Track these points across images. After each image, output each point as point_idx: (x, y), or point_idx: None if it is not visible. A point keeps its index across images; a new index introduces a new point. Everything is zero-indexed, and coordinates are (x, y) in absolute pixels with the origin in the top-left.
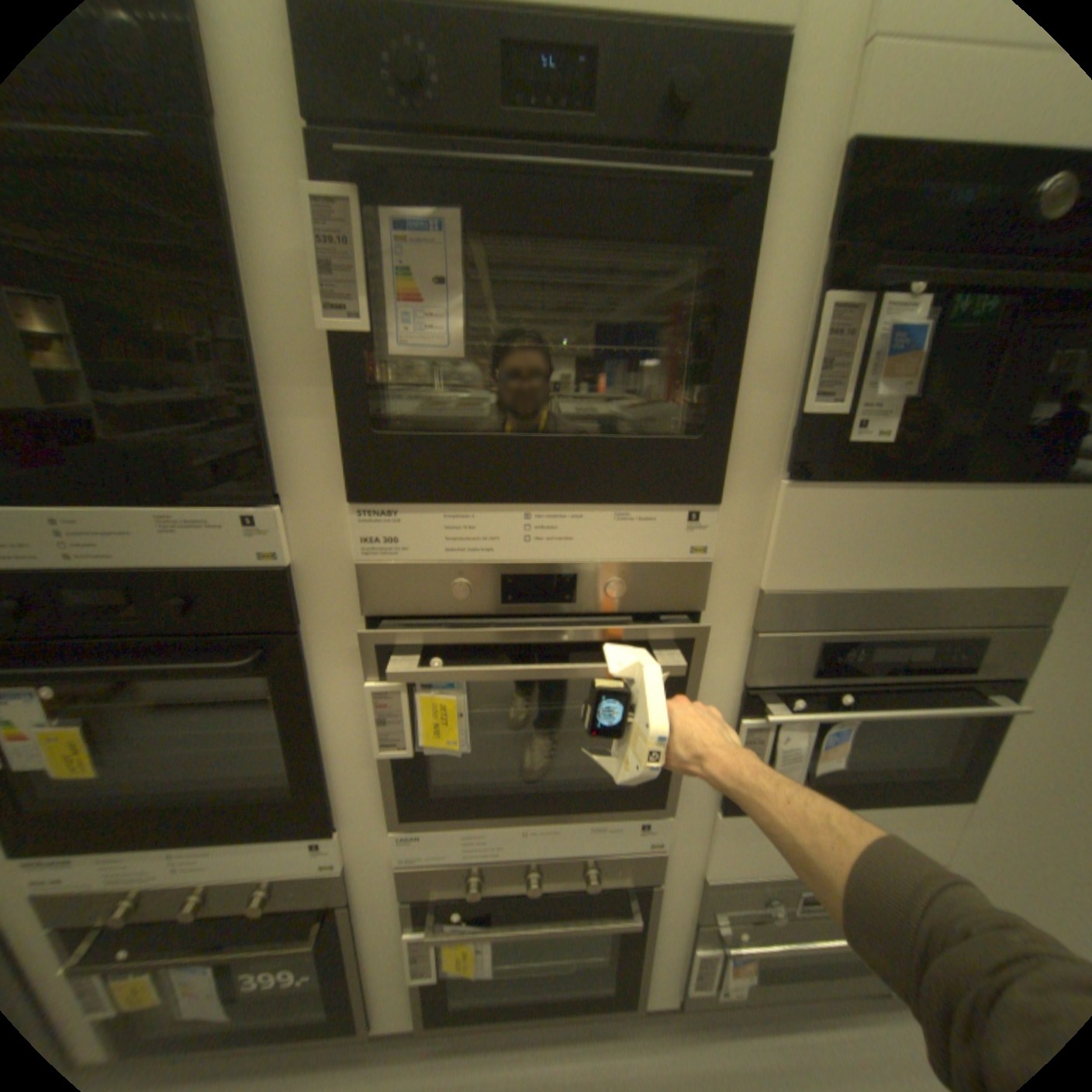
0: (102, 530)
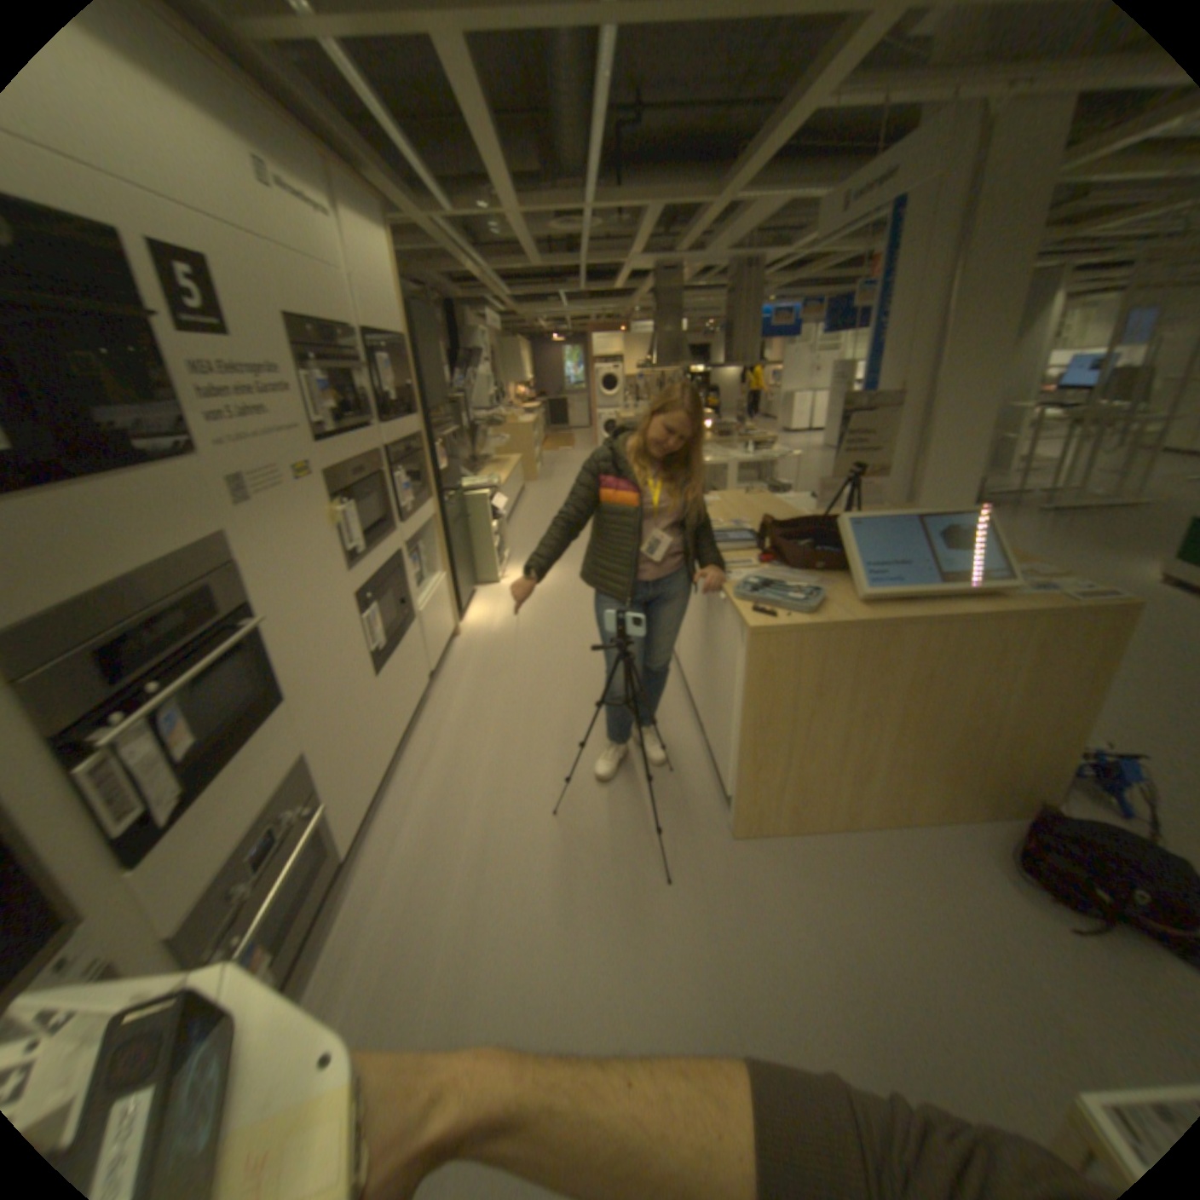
0: None
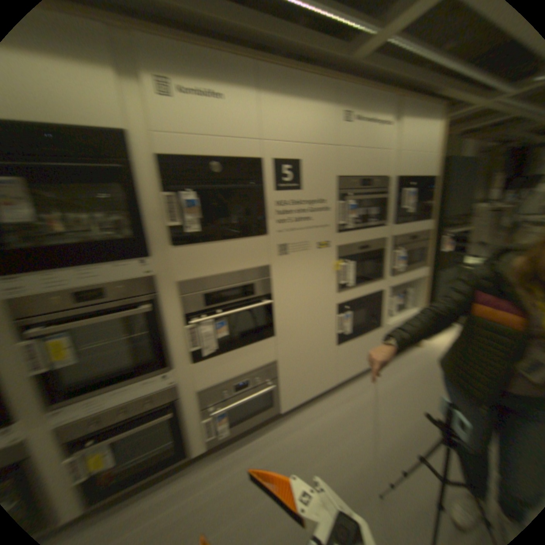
0: None
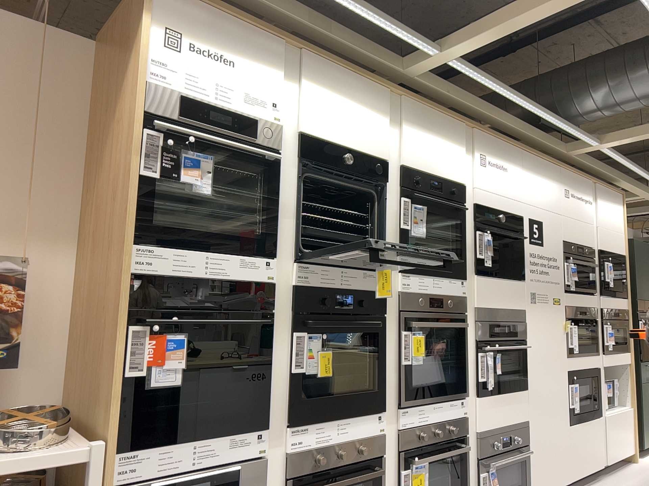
0: (351, 275)
